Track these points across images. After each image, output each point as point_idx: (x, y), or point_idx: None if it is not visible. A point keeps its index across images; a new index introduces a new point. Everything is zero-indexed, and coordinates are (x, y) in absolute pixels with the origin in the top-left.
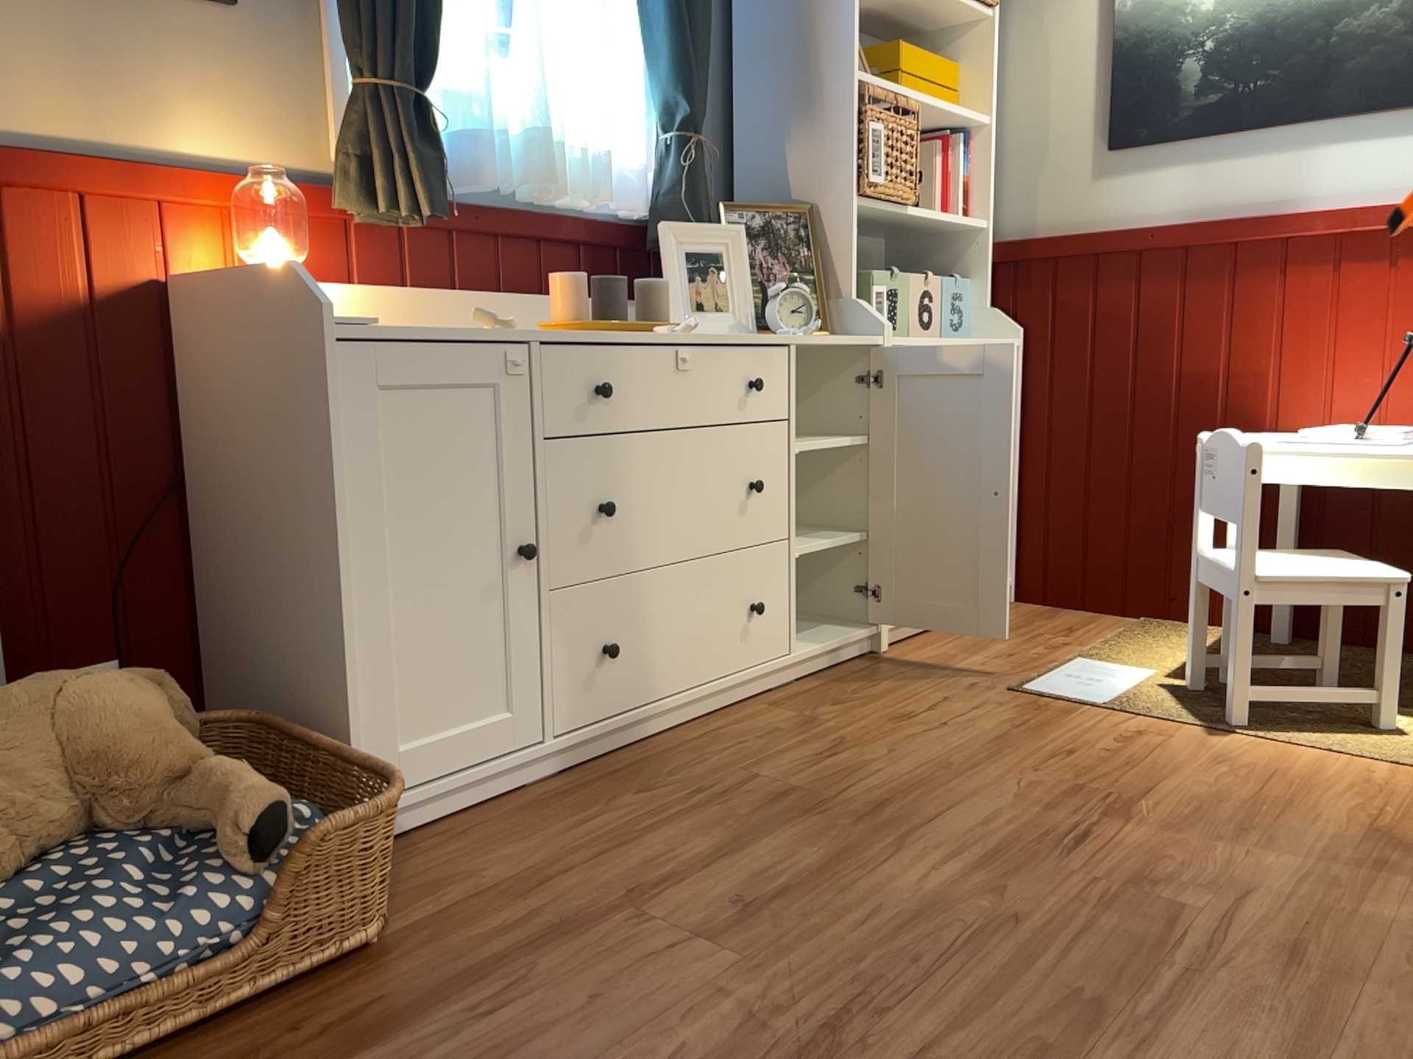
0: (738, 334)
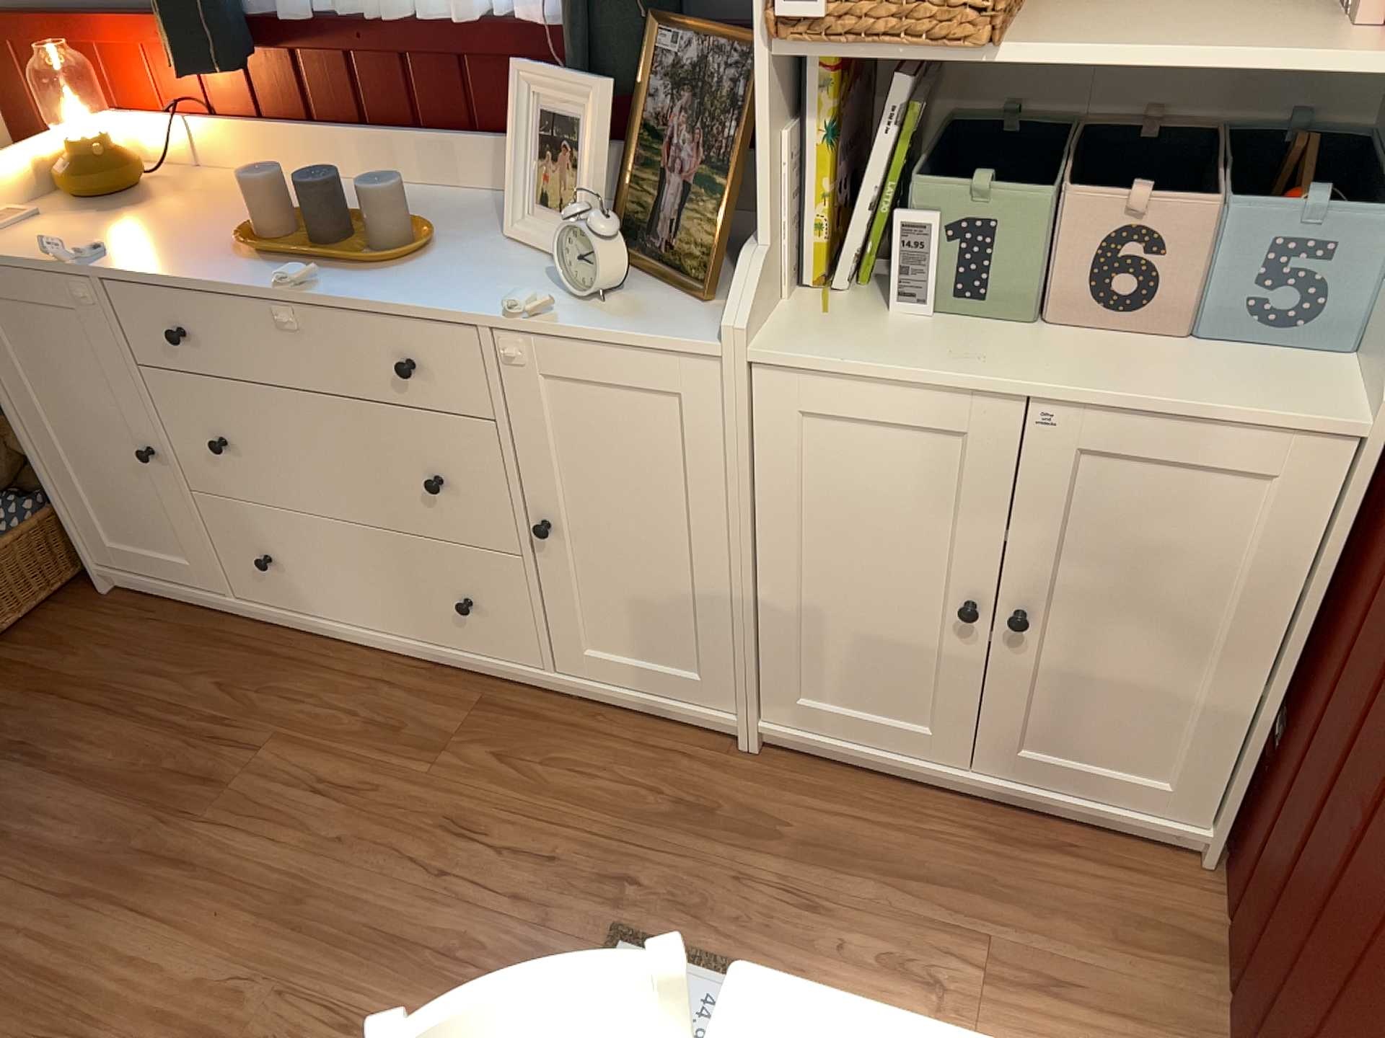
0: (415, 297)
